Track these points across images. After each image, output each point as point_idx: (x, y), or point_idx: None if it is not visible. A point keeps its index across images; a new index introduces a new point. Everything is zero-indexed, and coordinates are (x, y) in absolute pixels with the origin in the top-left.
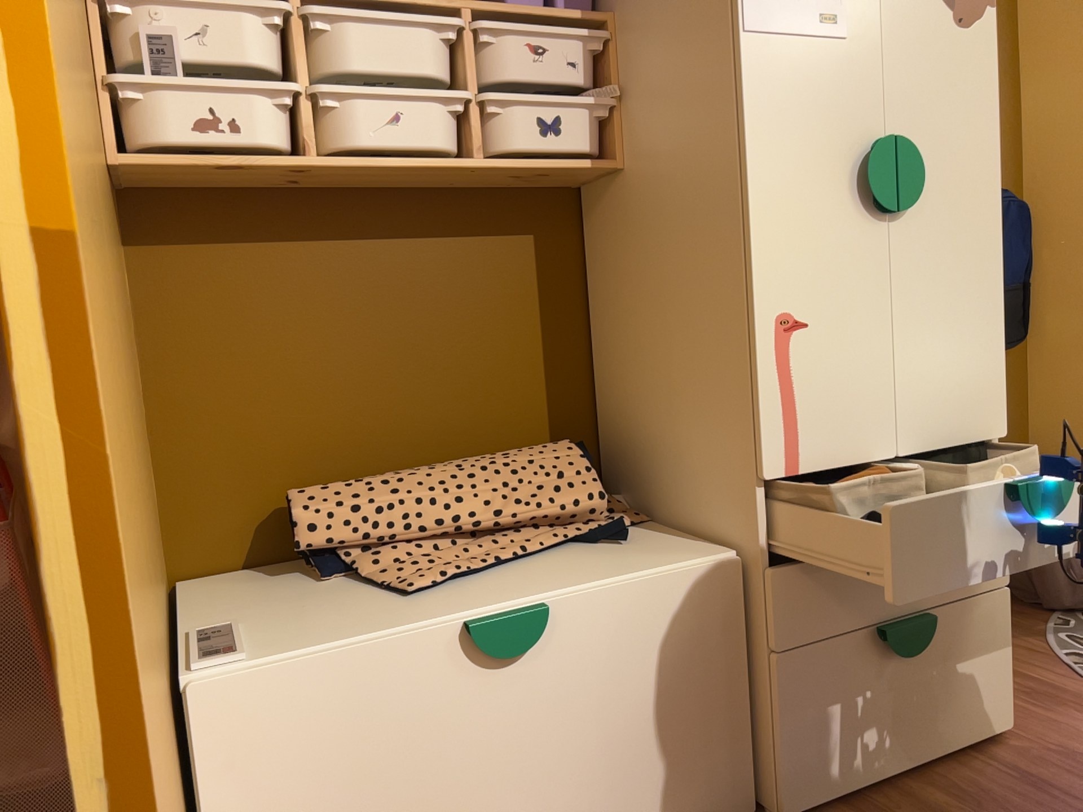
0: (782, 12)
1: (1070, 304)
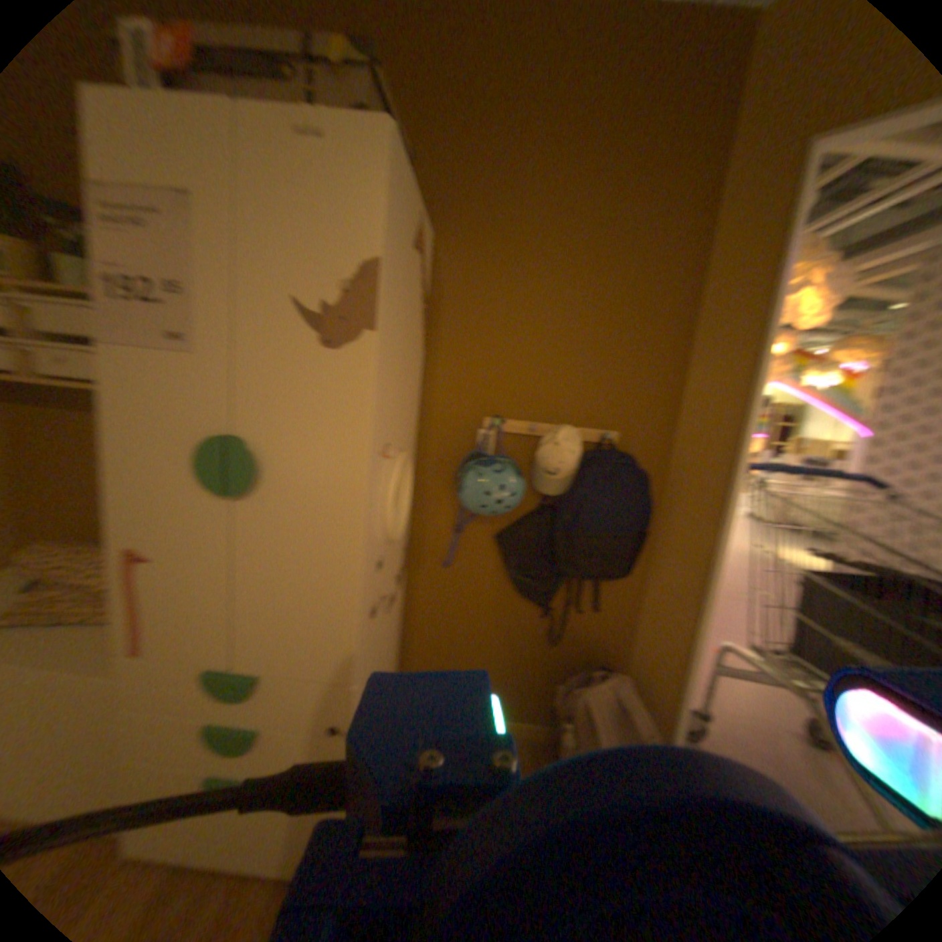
0: (122, 328)
1: (685, 565)
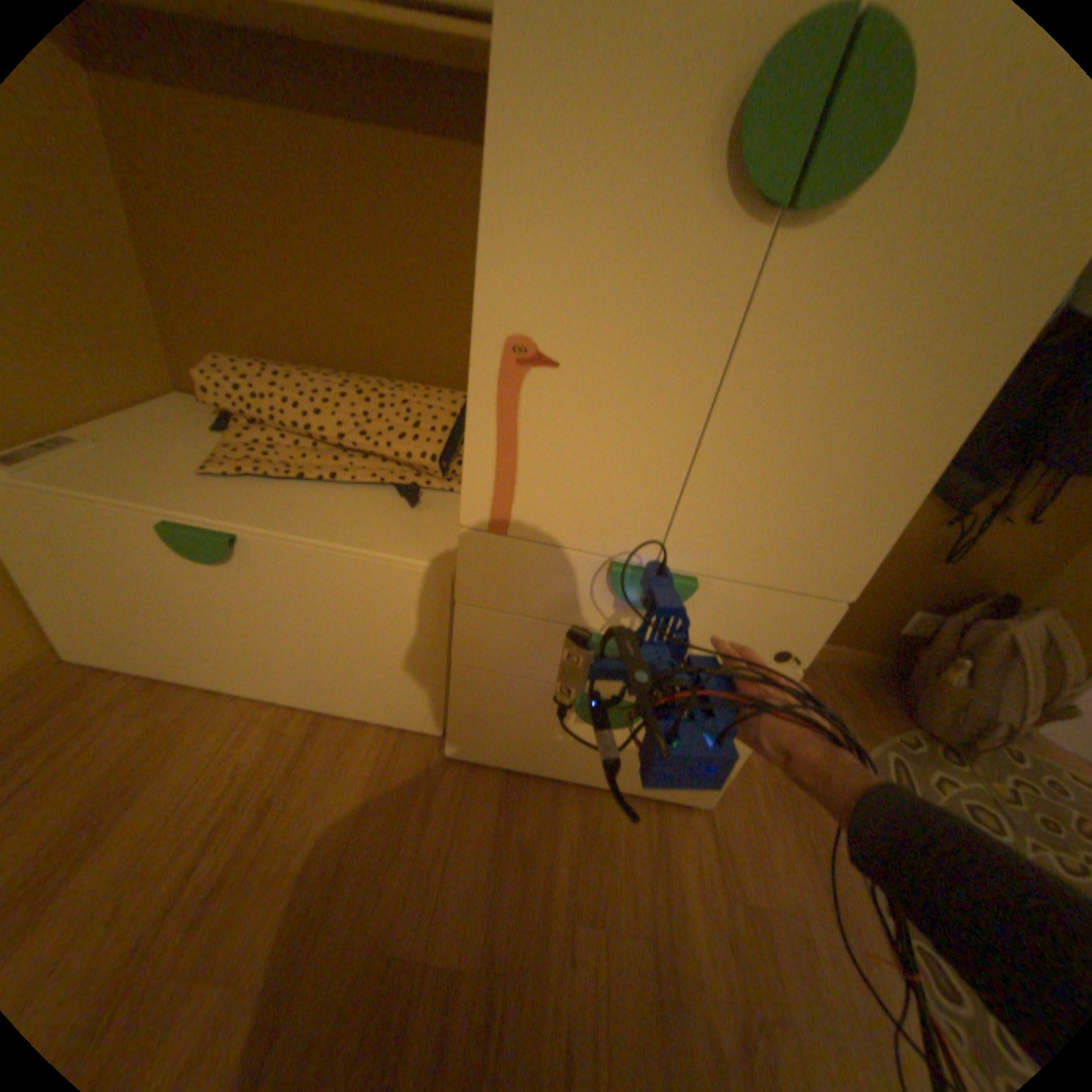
0: None
1: None
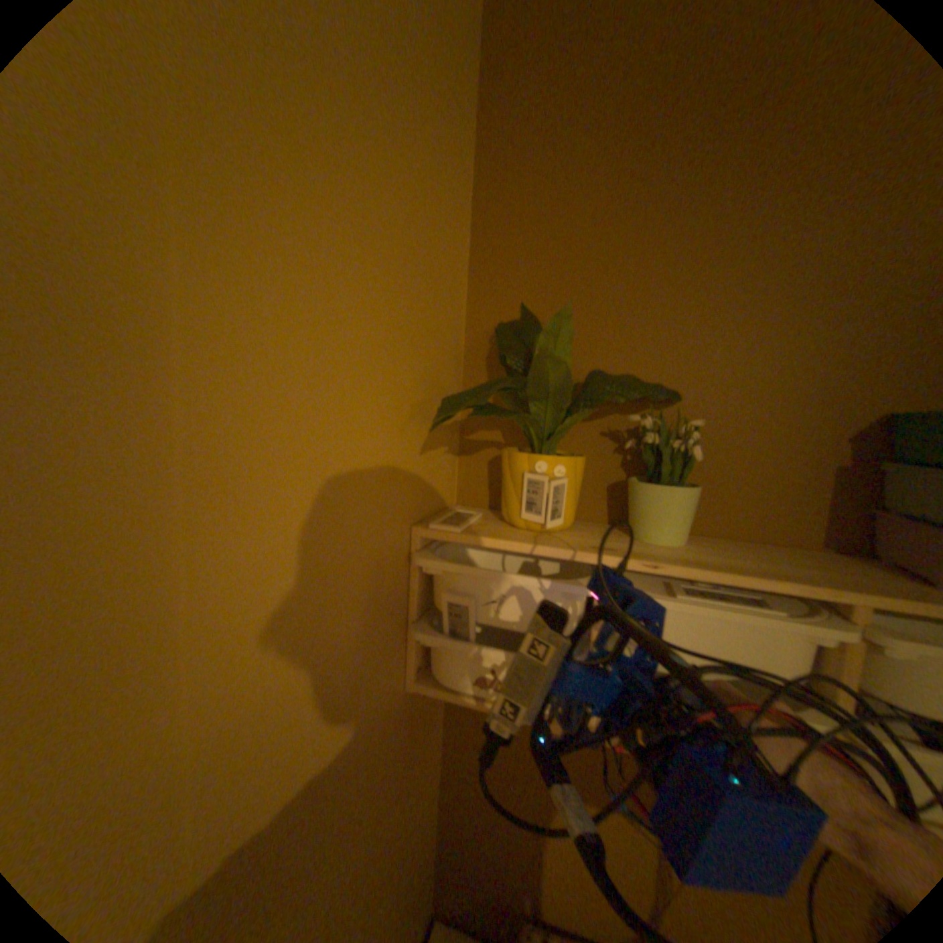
0: None
1: None
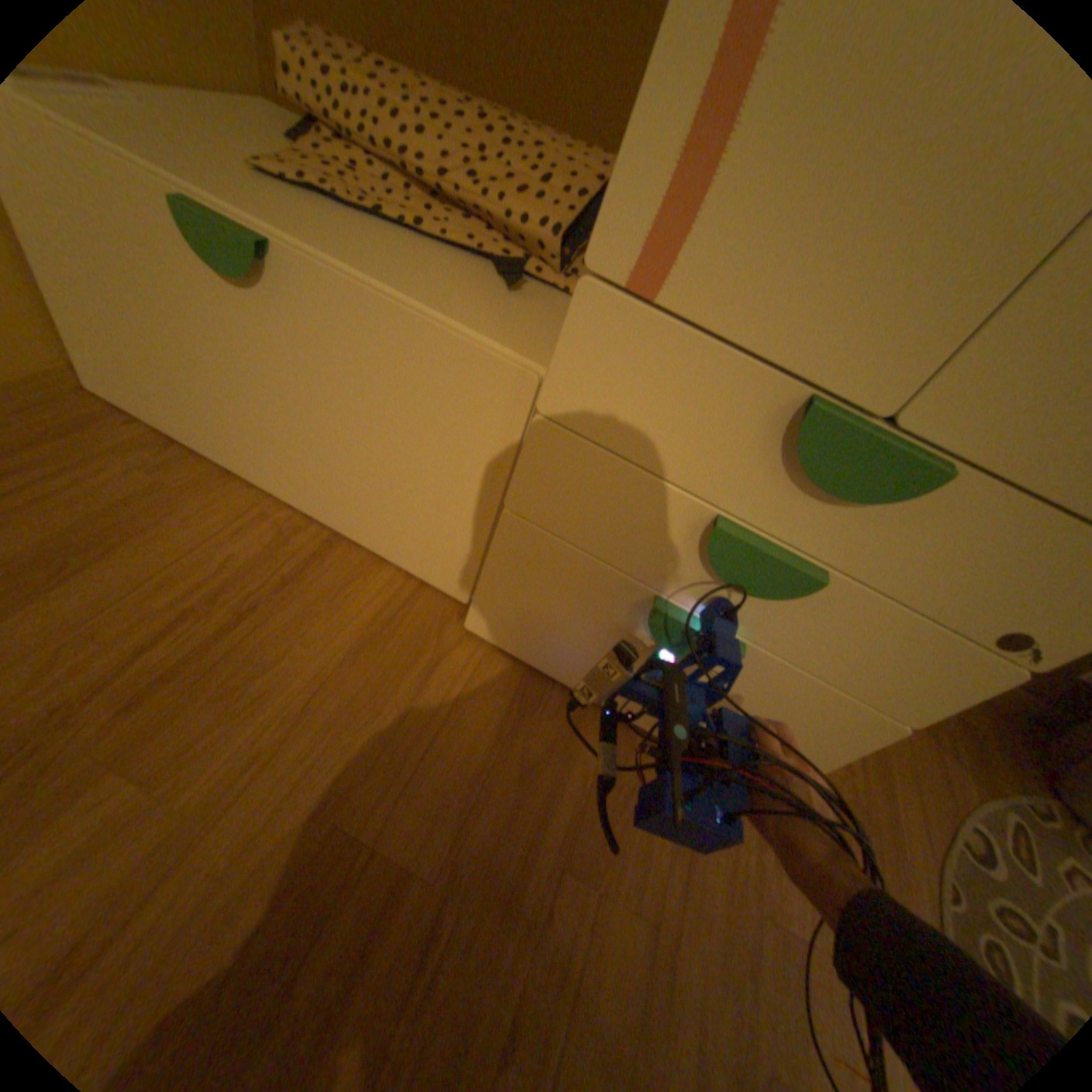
0: None
1: None
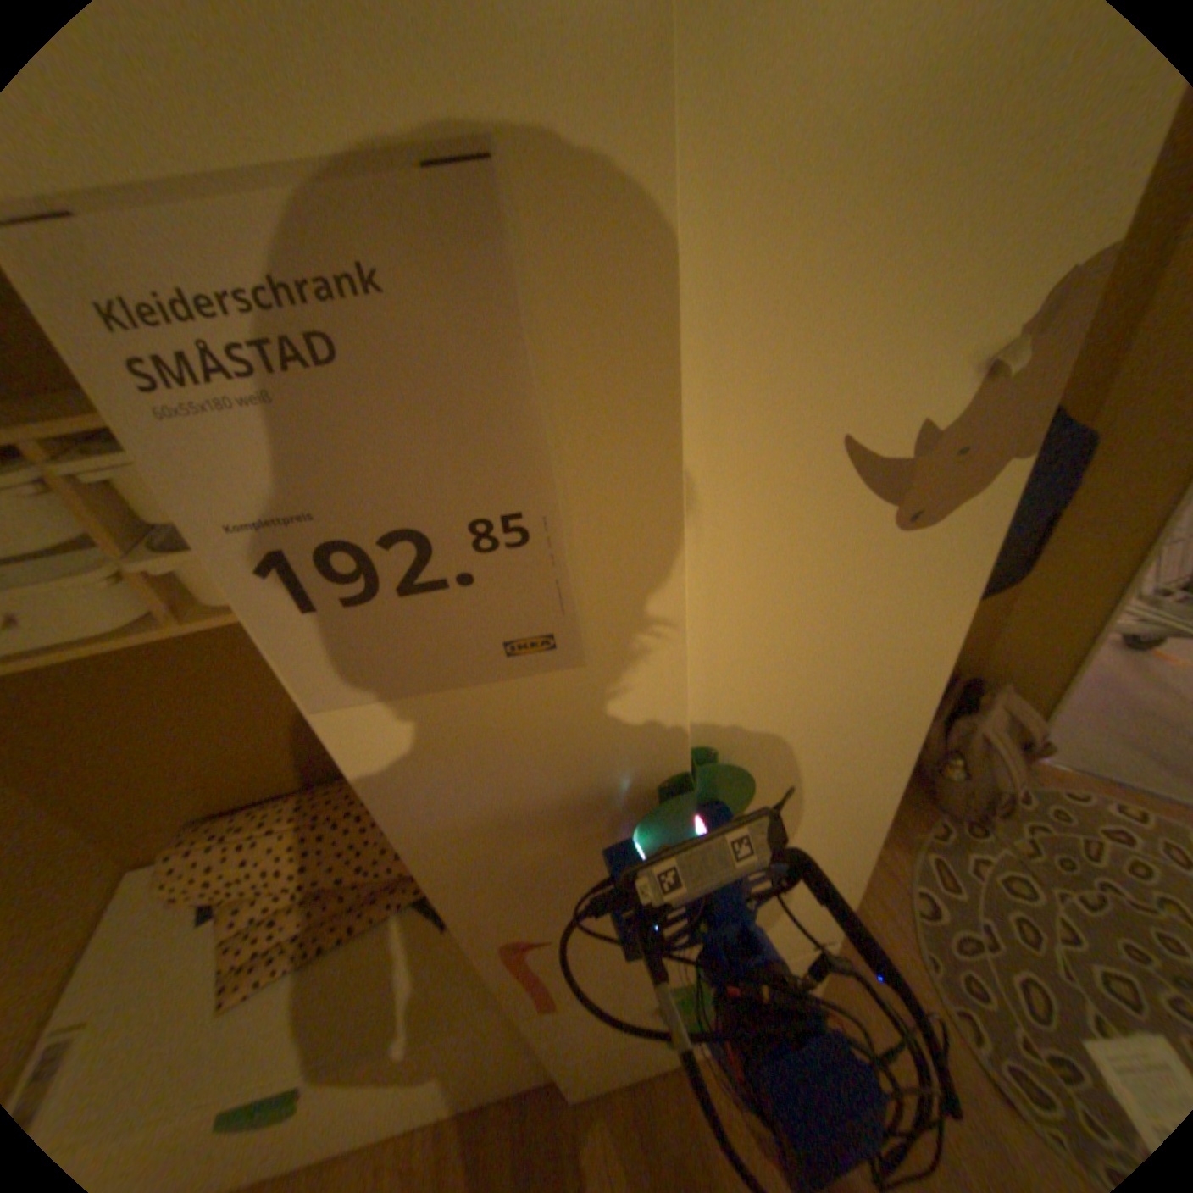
0: (396, 654)
1: (1106, 539)
